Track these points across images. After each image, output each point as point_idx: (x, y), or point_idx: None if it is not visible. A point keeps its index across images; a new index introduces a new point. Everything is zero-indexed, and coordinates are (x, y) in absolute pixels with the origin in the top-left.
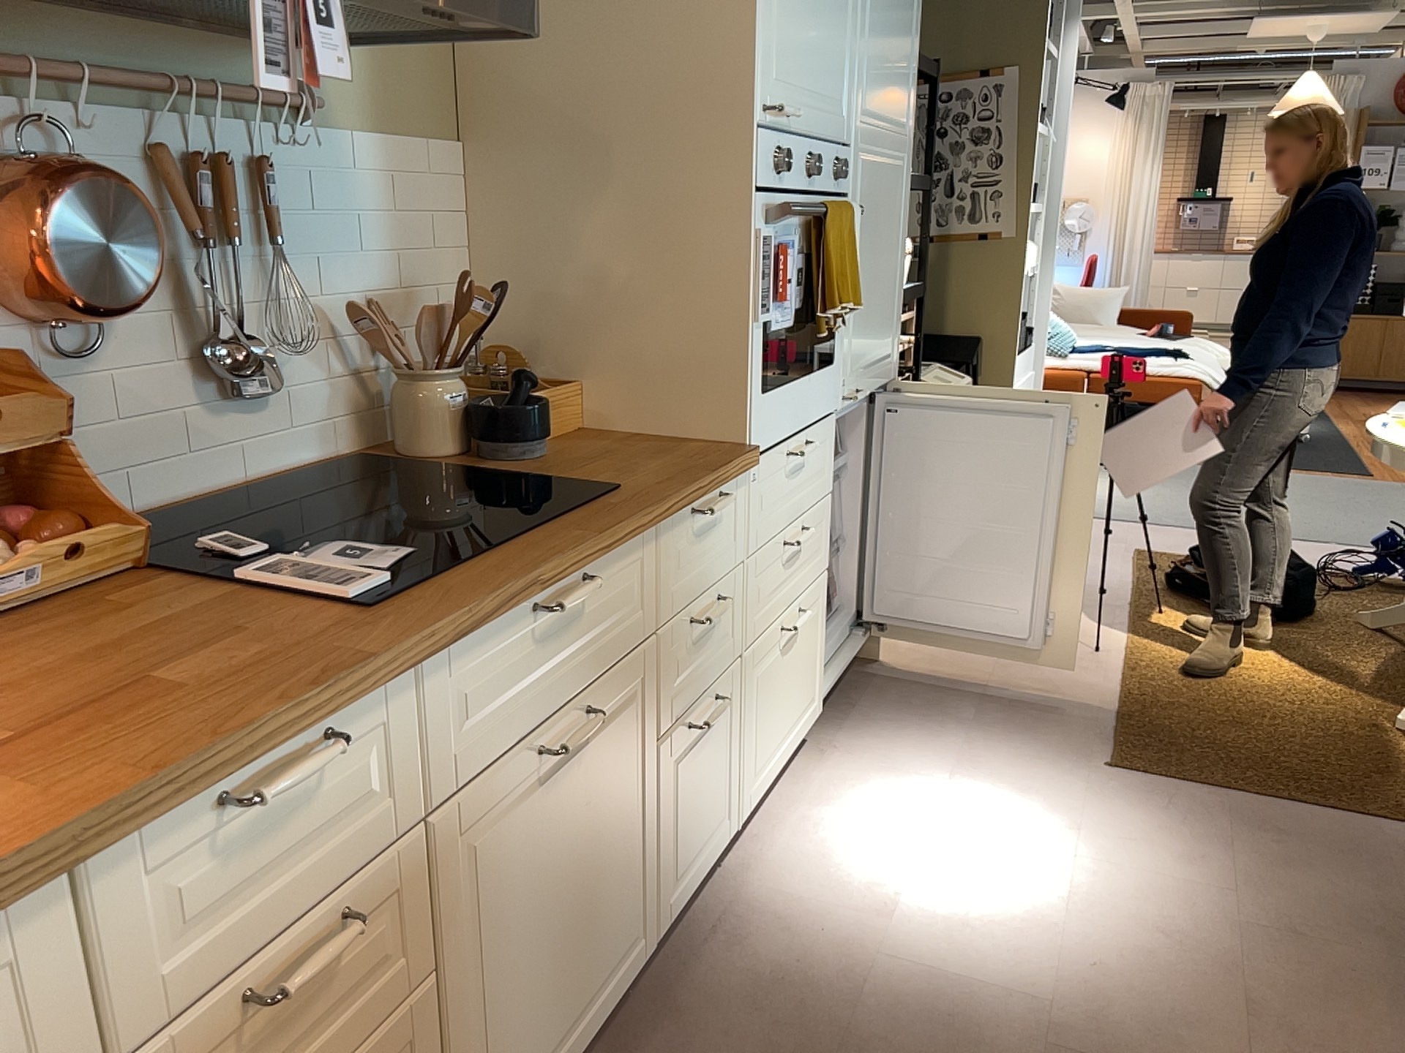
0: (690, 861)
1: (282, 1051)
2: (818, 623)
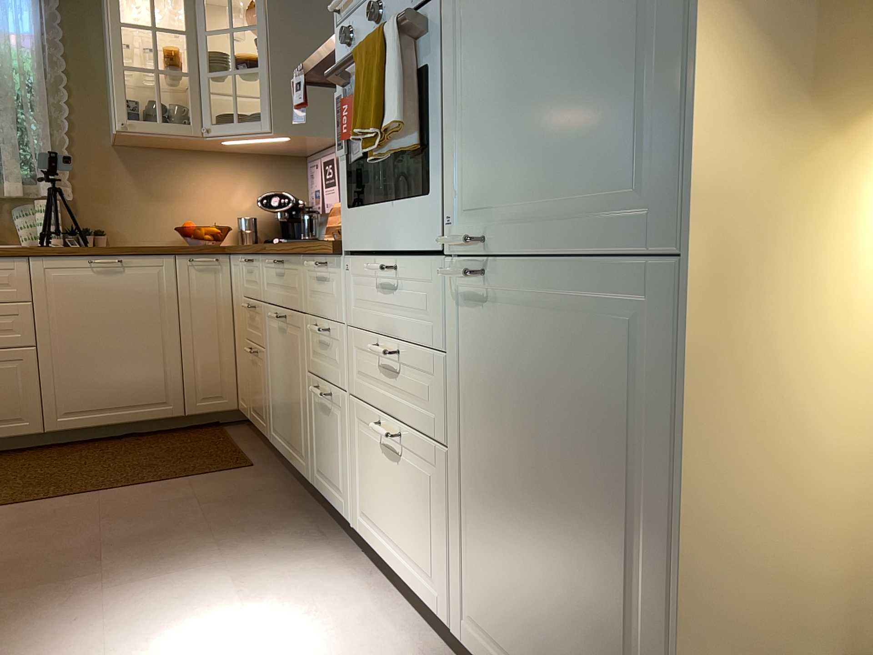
0: (325, 478)
1: (252, 325)
2: (435, 498)
